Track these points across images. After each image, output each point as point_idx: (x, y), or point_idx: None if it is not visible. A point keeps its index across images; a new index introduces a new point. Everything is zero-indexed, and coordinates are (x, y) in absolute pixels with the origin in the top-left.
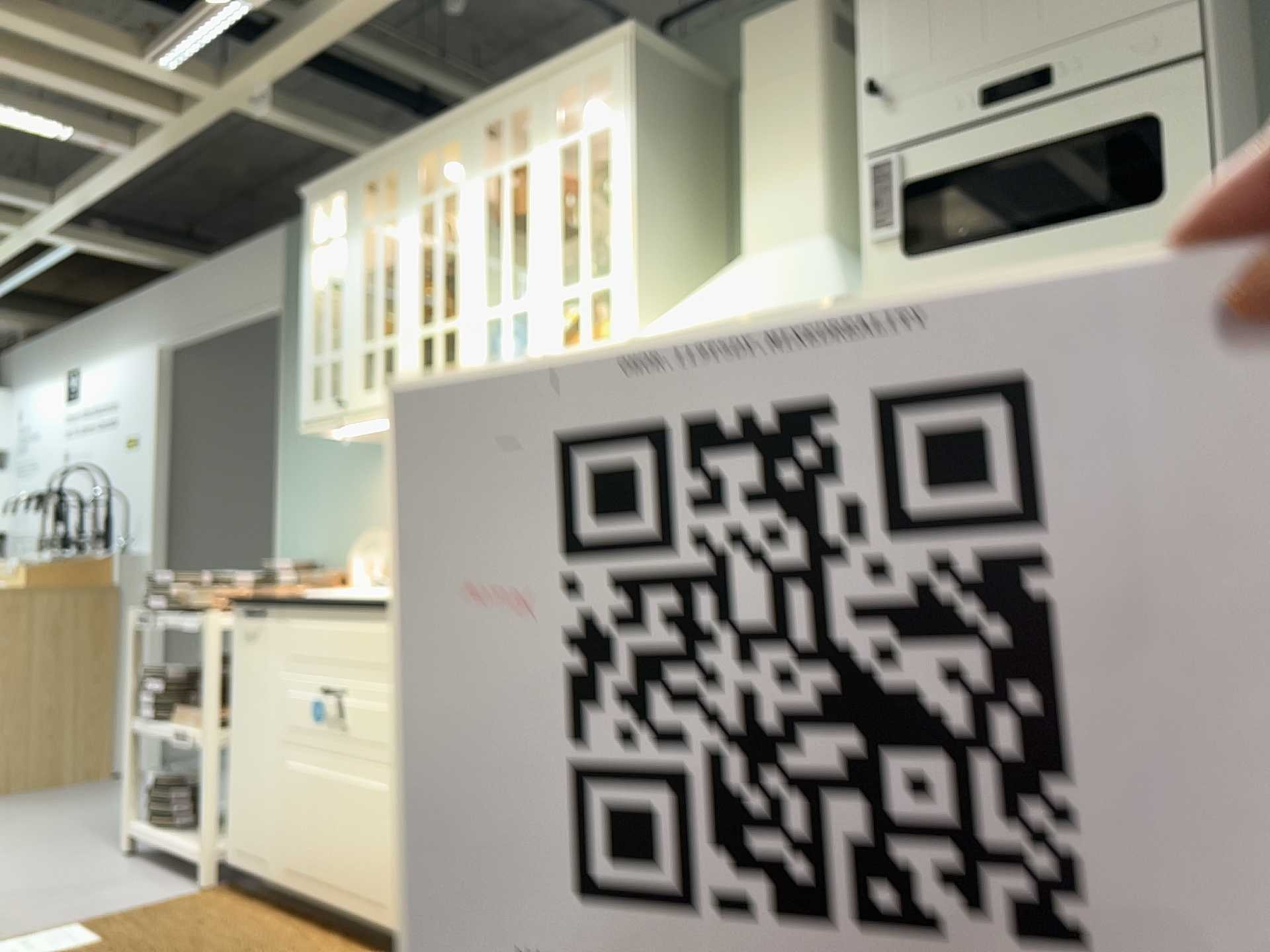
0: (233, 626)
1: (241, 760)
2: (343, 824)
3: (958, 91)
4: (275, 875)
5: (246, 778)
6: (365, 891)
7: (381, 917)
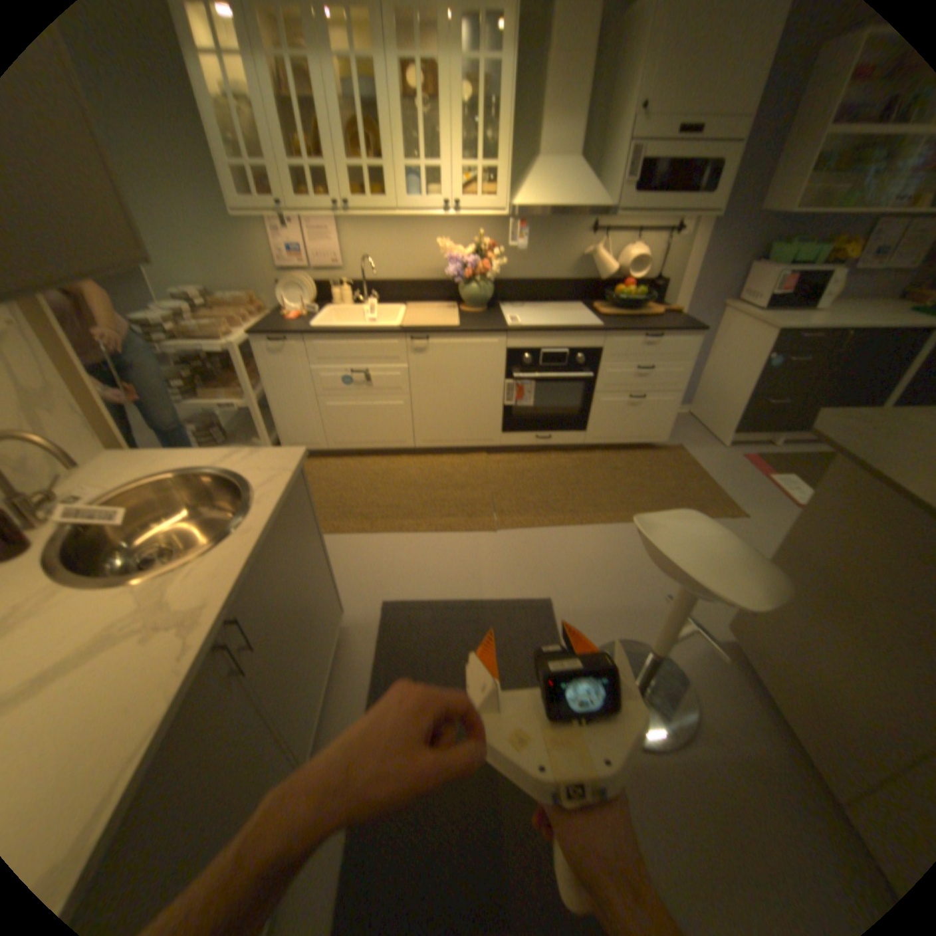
0: (252, 345)
1: (284, 406)
2: (375, 419)
3: (674, 121)
4: (327, 445)
5: (292, 413)
6: (393, 438)
7: (404, 444)
